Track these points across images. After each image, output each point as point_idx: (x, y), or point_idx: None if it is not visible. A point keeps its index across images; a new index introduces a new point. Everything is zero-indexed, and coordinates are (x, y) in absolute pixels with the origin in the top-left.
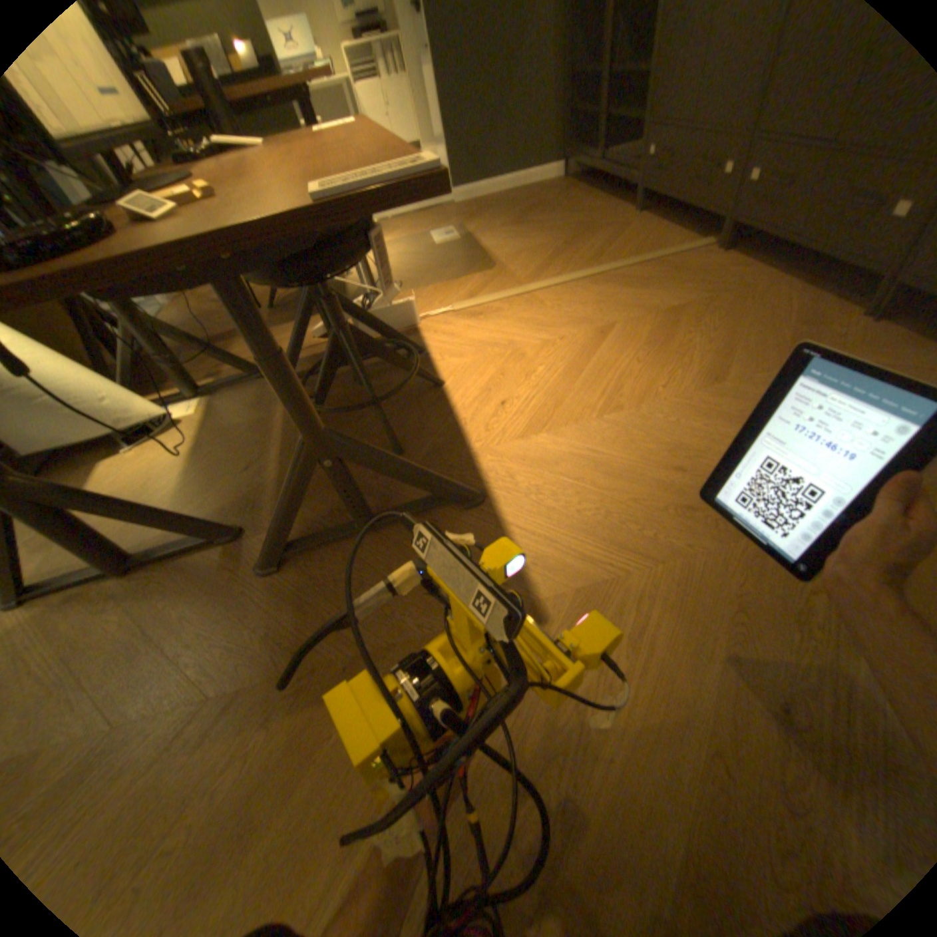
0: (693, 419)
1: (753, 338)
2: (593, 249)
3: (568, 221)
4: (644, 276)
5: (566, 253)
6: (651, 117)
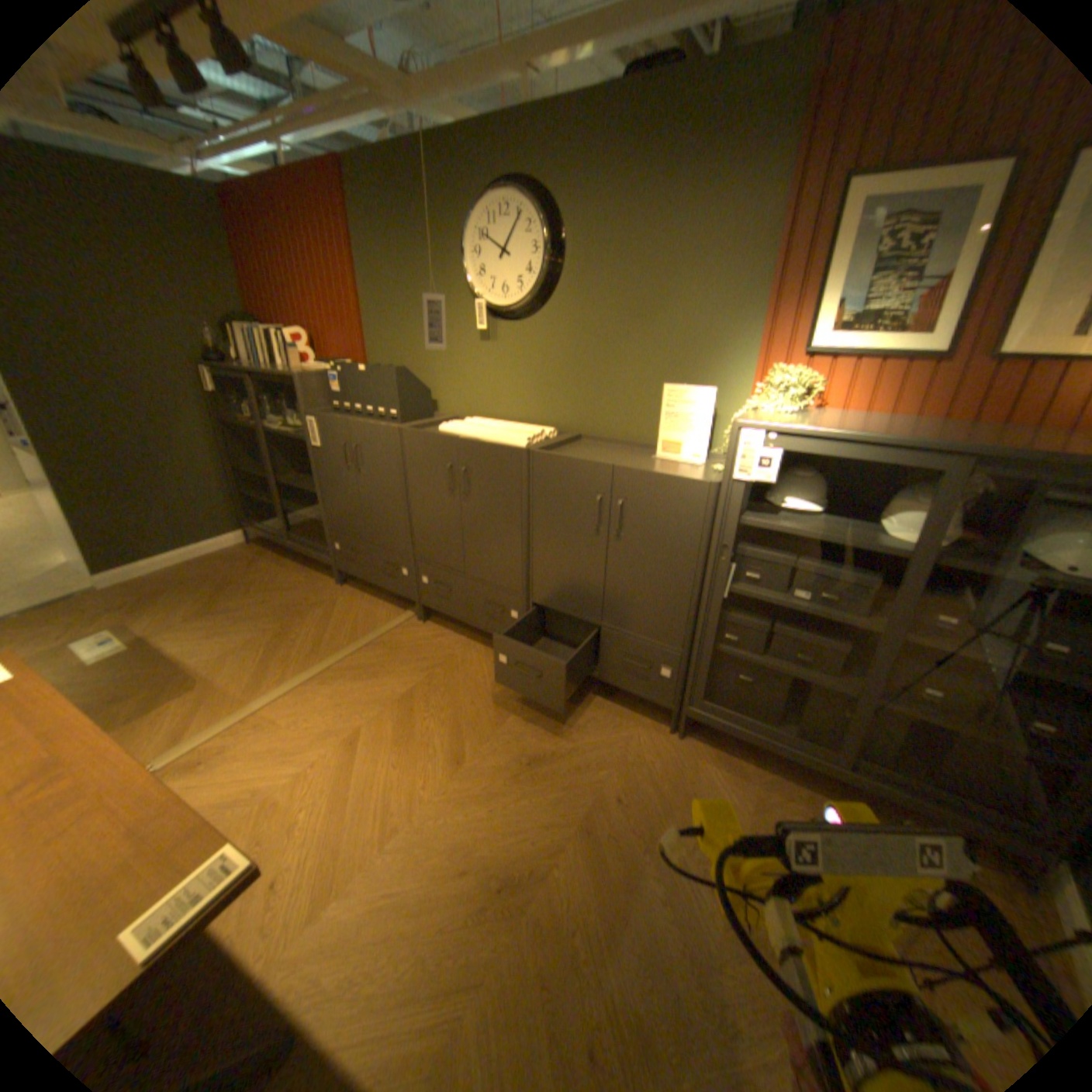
0: (454, 813)
1: (469, 709)
2: (309, 637)
3: (270, 603)
4: (368, 662)
5: (281, 647)
6: (329, 524)
